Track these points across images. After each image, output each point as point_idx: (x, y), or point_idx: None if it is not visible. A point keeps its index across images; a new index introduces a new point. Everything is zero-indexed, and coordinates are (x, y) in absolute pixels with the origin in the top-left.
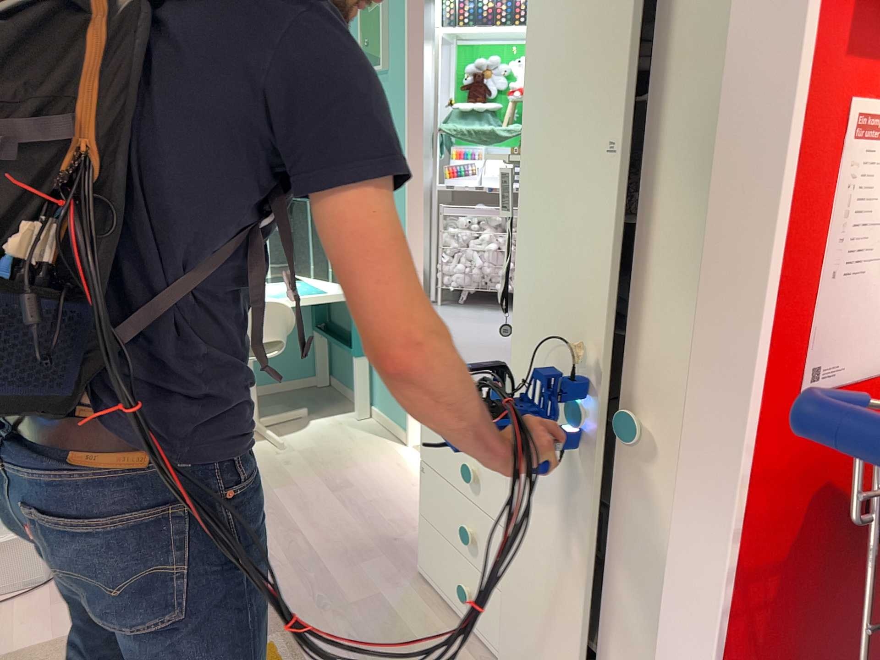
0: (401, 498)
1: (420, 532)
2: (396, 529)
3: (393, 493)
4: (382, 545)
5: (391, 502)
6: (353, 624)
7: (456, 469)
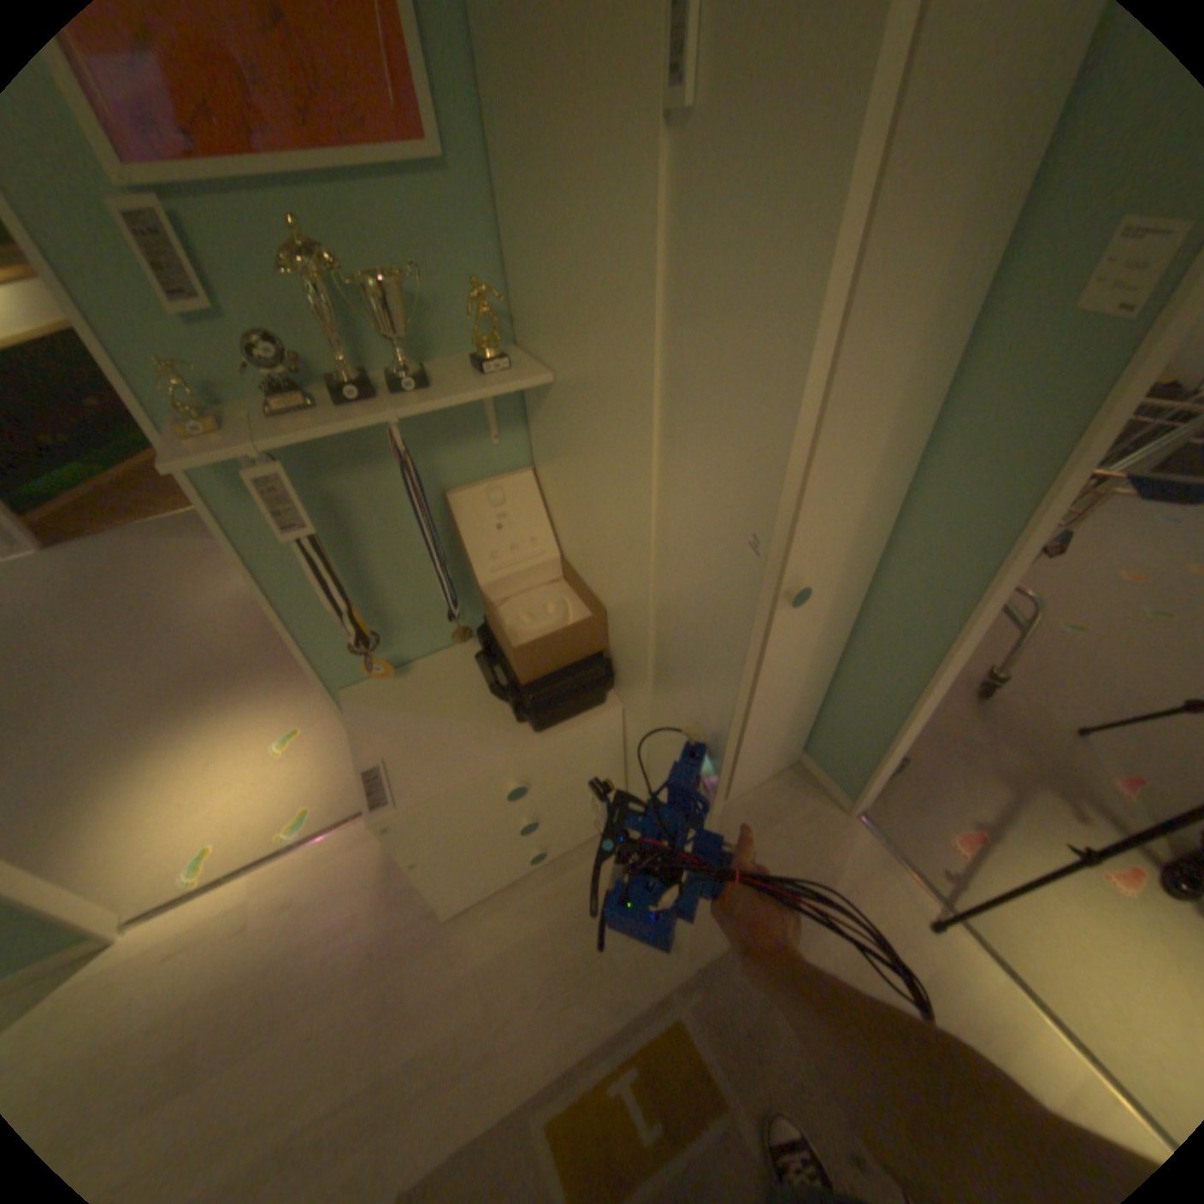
0: (265, 948)
1: (433, 898)
2: (340, 955)
3: (246, 963)
4: (373, 975)
5: (271, 965)
6: (516, 1005)
7: (480, 809)
